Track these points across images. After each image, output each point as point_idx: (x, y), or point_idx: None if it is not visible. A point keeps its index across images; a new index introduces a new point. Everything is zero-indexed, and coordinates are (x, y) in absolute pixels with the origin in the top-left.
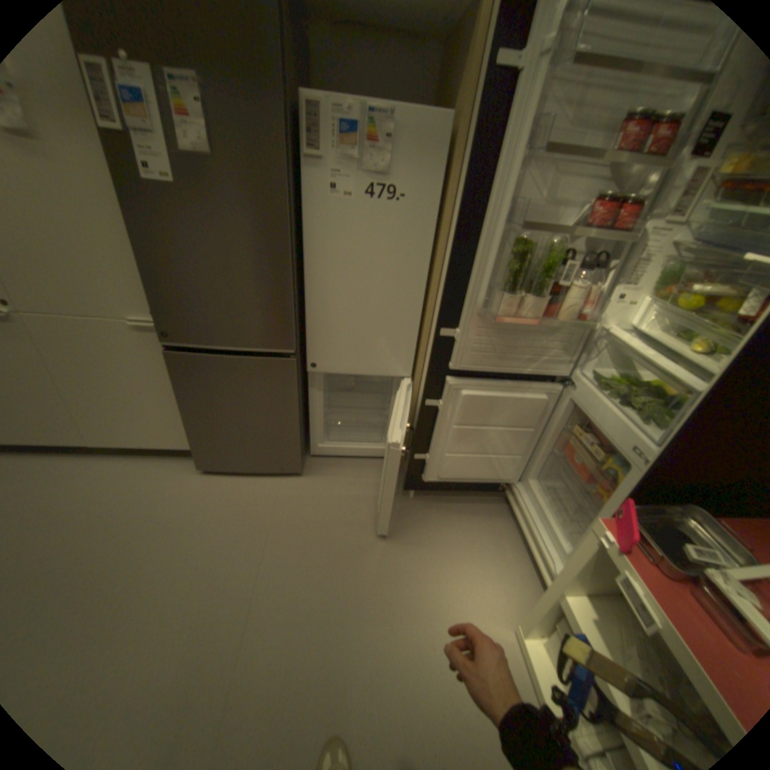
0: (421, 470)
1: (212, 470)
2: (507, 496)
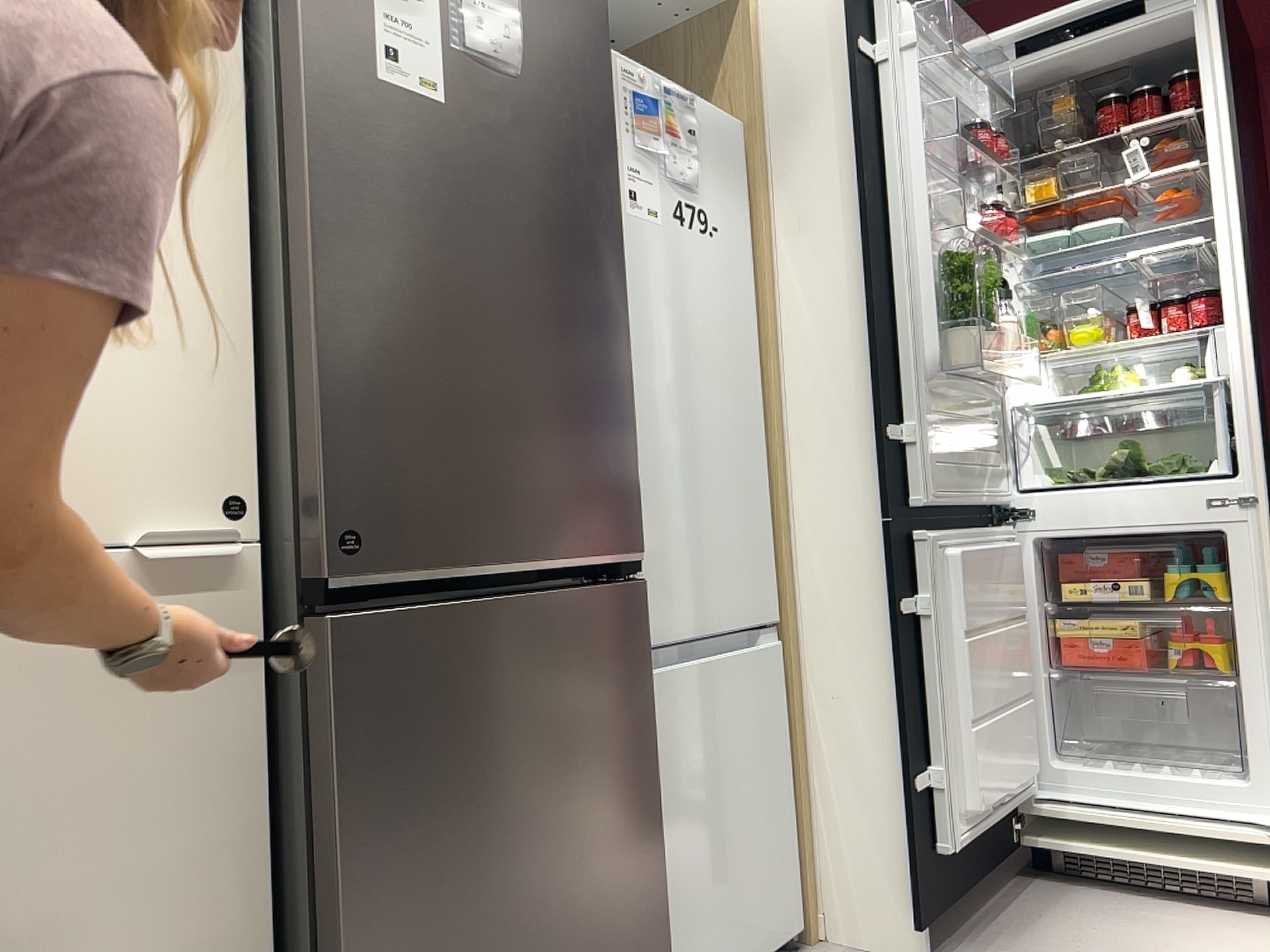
0: (932, 831)
1: None
2: (1038, 839)
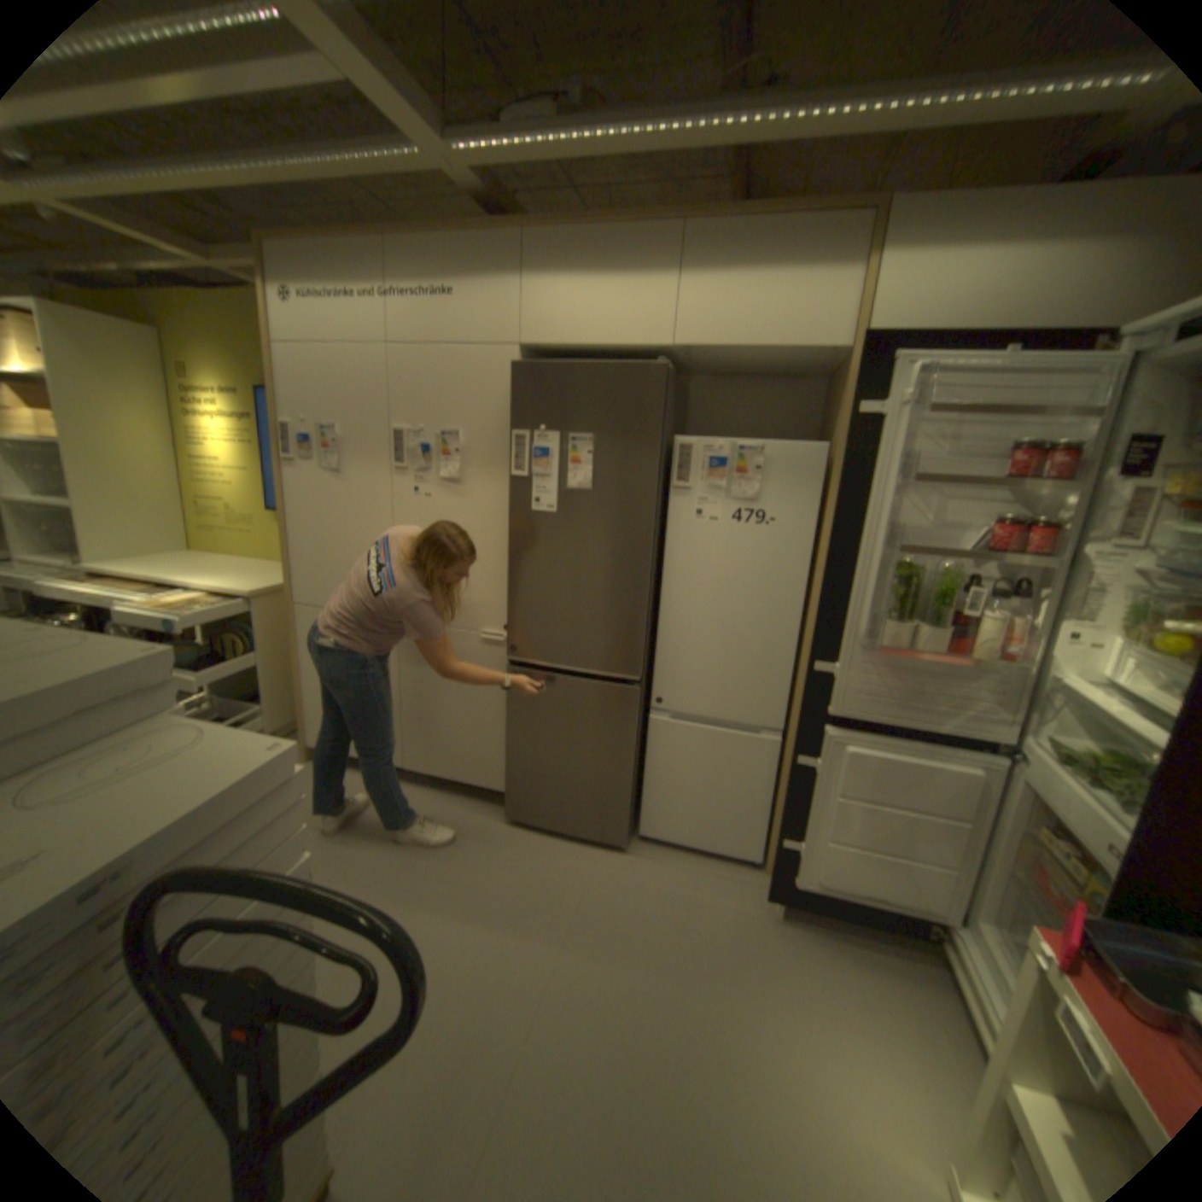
0: (794, 871)
1: (520, 824)
2: (948, 954)
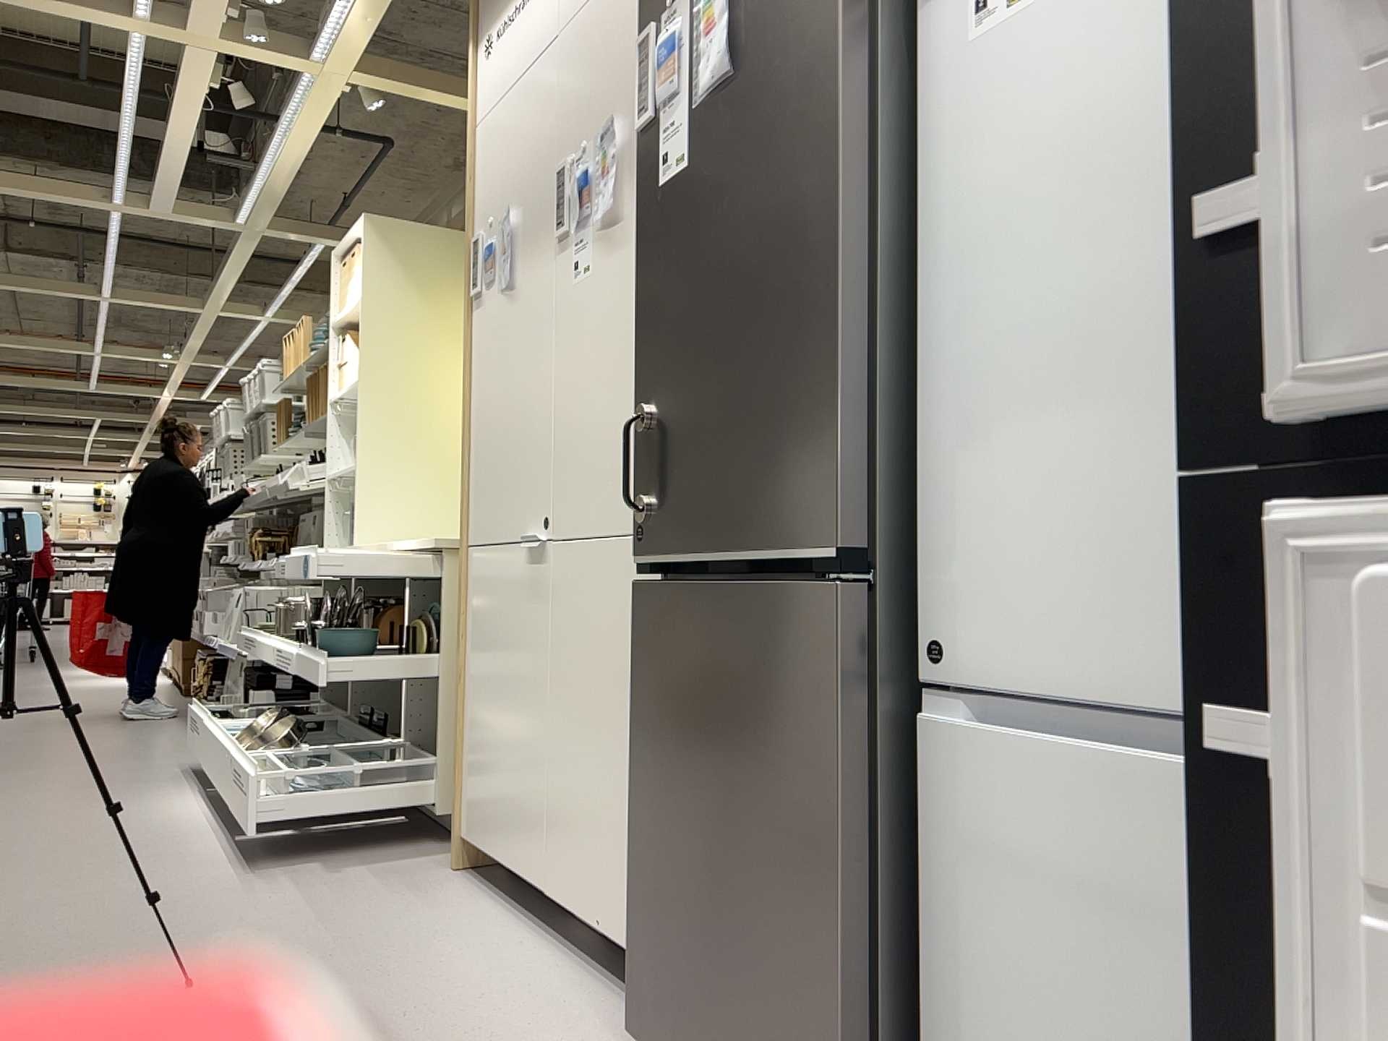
0: None
1: None
2: None
